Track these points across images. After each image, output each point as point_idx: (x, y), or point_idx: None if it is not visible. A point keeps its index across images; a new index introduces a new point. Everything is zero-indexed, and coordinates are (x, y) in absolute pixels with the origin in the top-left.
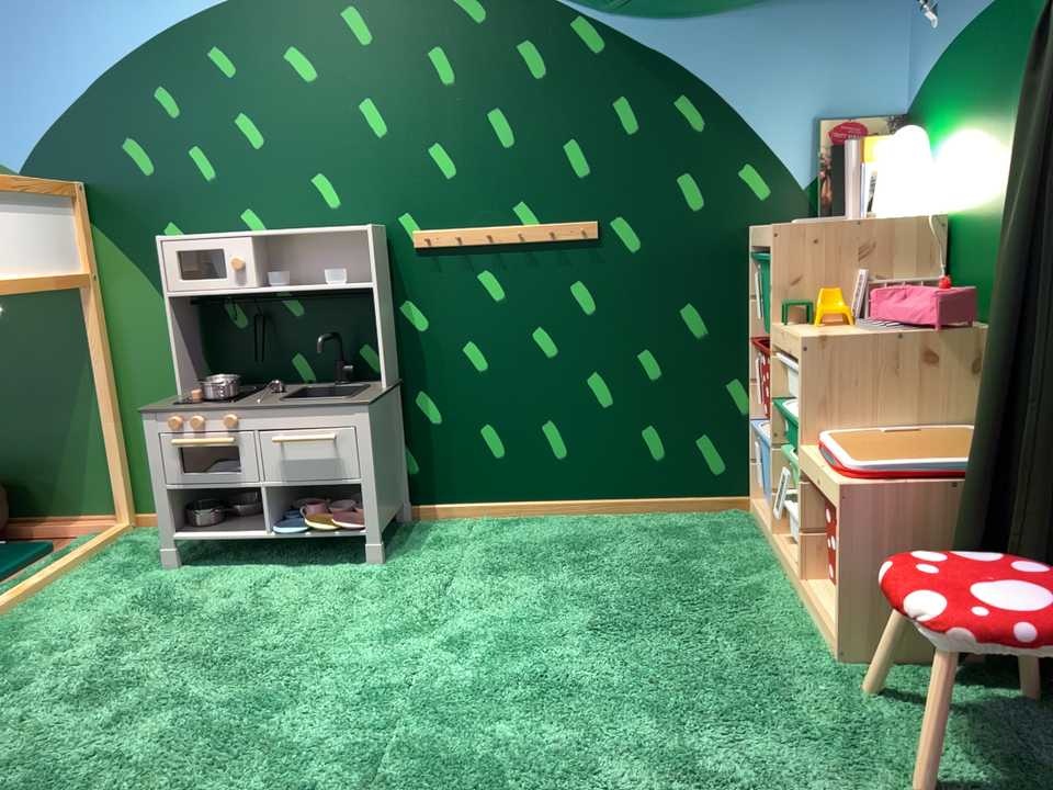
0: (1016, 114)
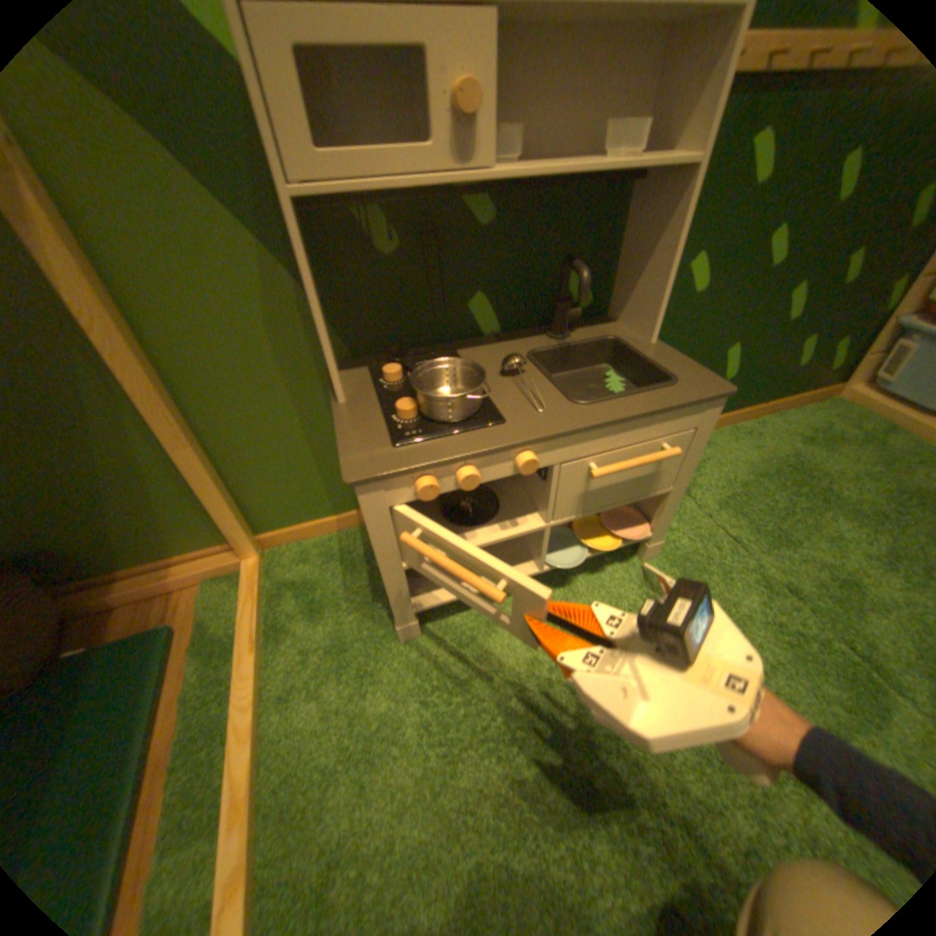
0: None
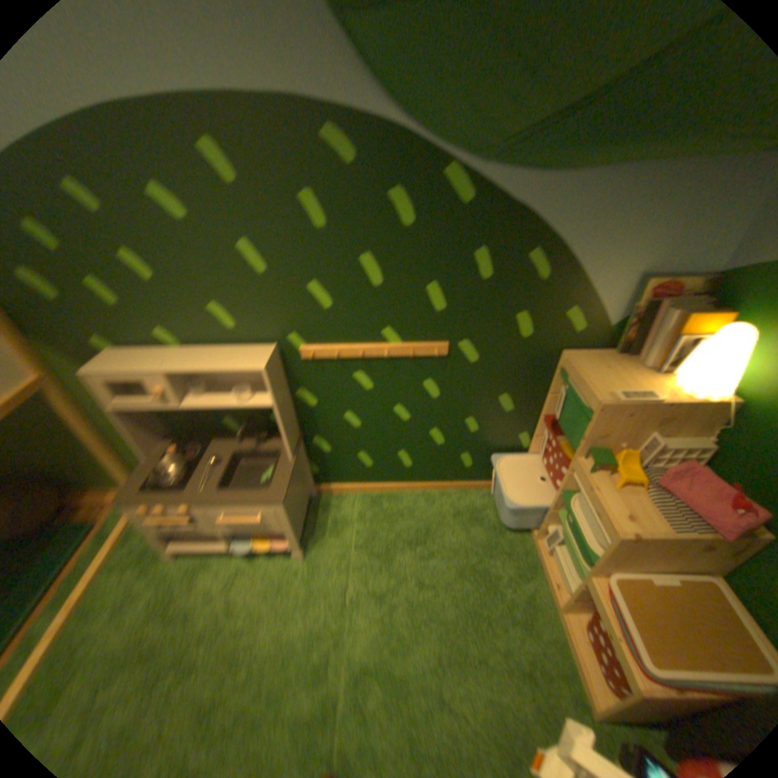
0: None
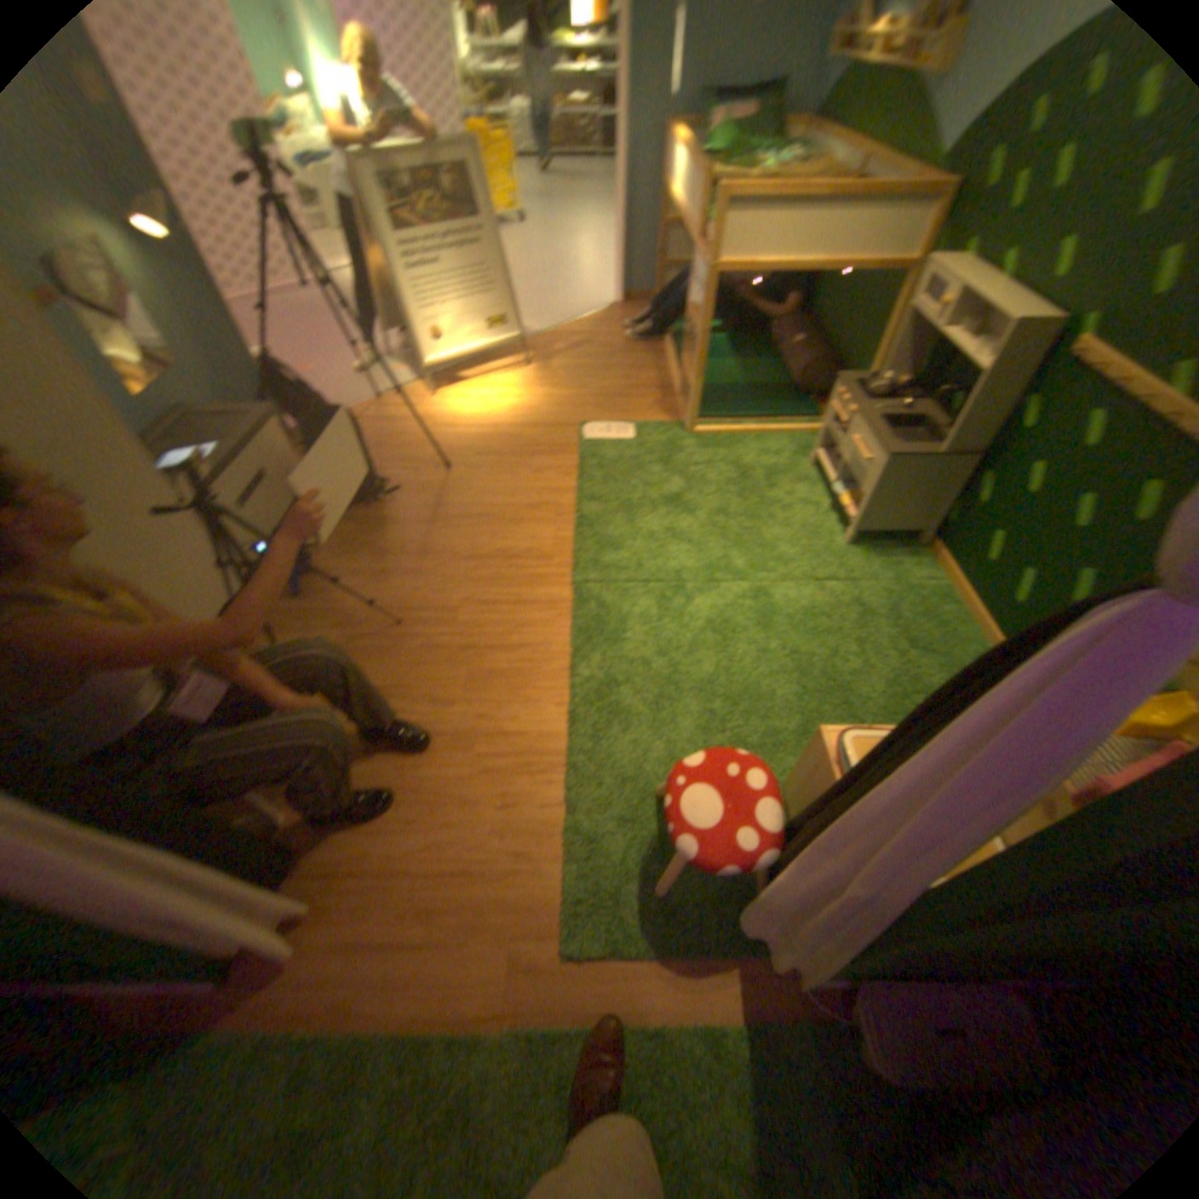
0: None
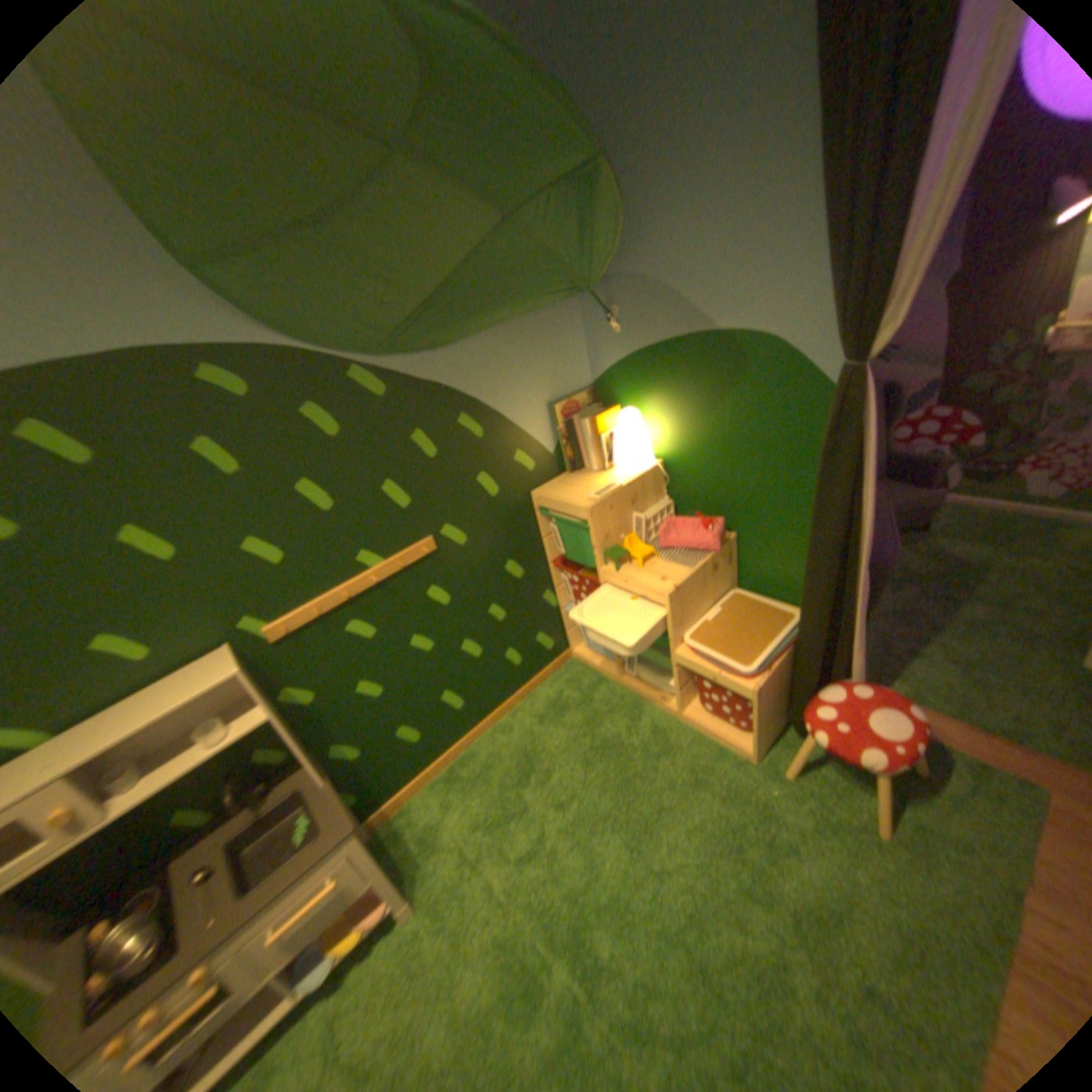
0: (730, 413)
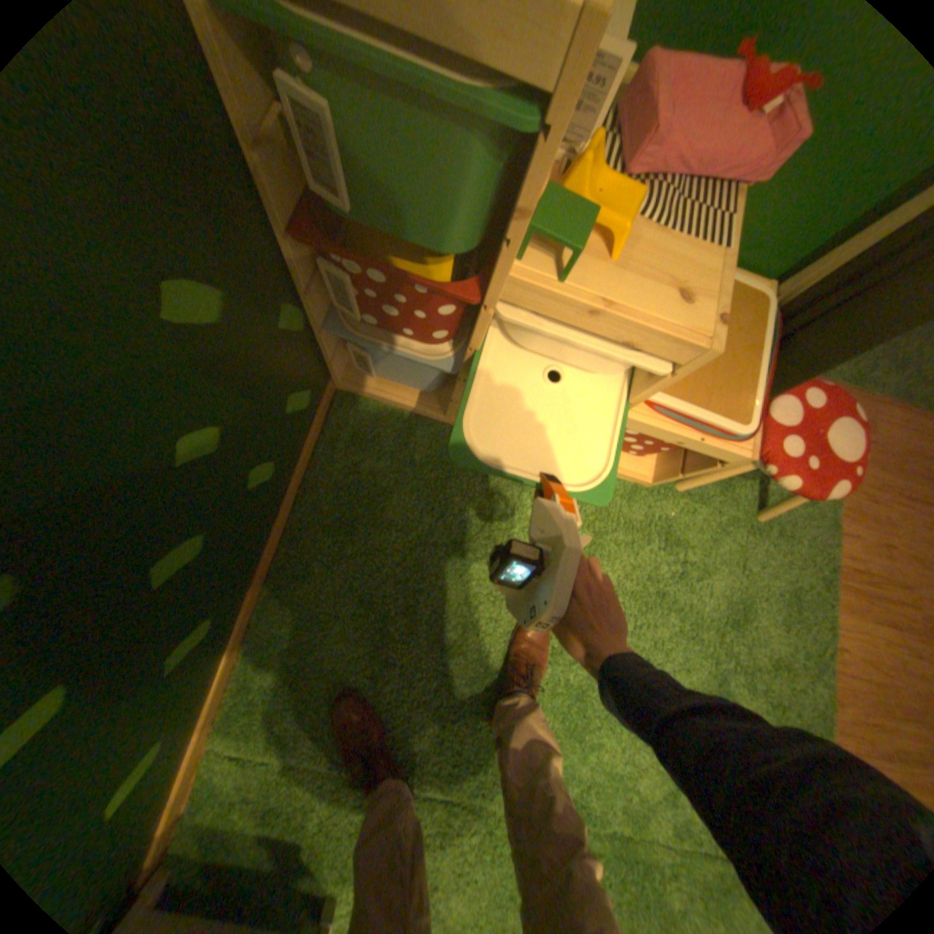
0: None
